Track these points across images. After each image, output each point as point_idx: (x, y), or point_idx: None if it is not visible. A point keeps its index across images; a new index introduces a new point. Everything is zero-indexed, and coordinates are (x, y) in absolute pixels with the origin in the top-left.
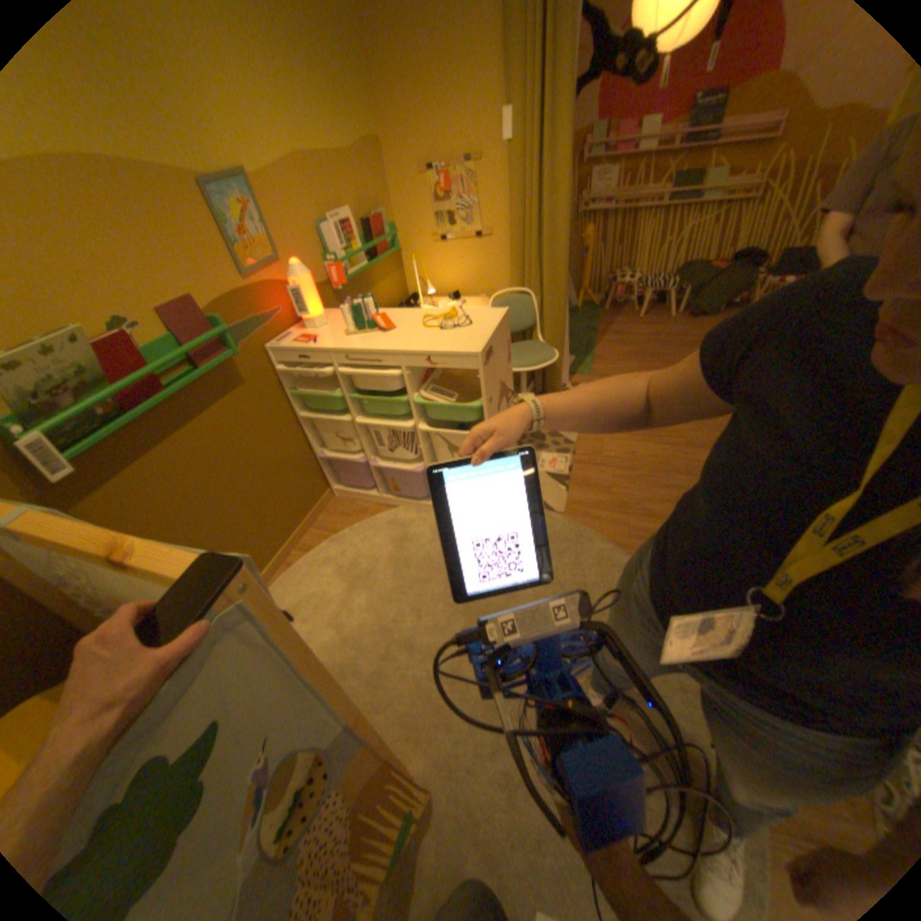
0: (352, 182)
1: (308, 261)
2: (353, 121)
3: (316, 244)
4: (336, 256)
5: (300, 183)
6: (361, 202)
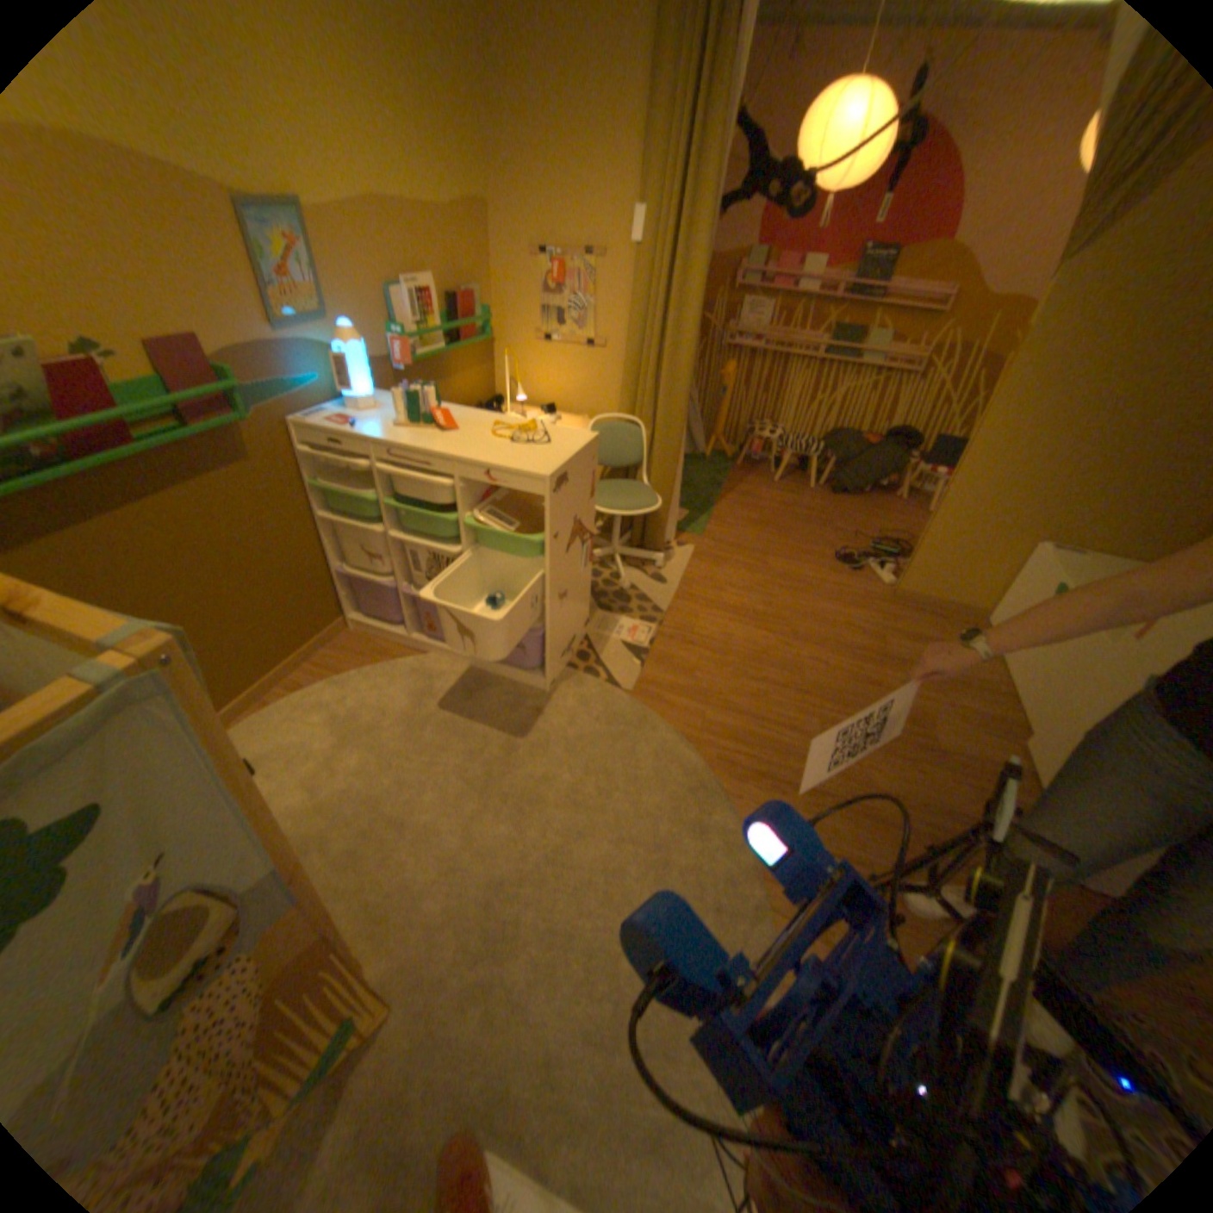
0: (442, 247)
1: (367, 328)
2: (456, 177)
3: (380, 311)
4: (404, 330)
5: (373, 234)
6: (451, 273)
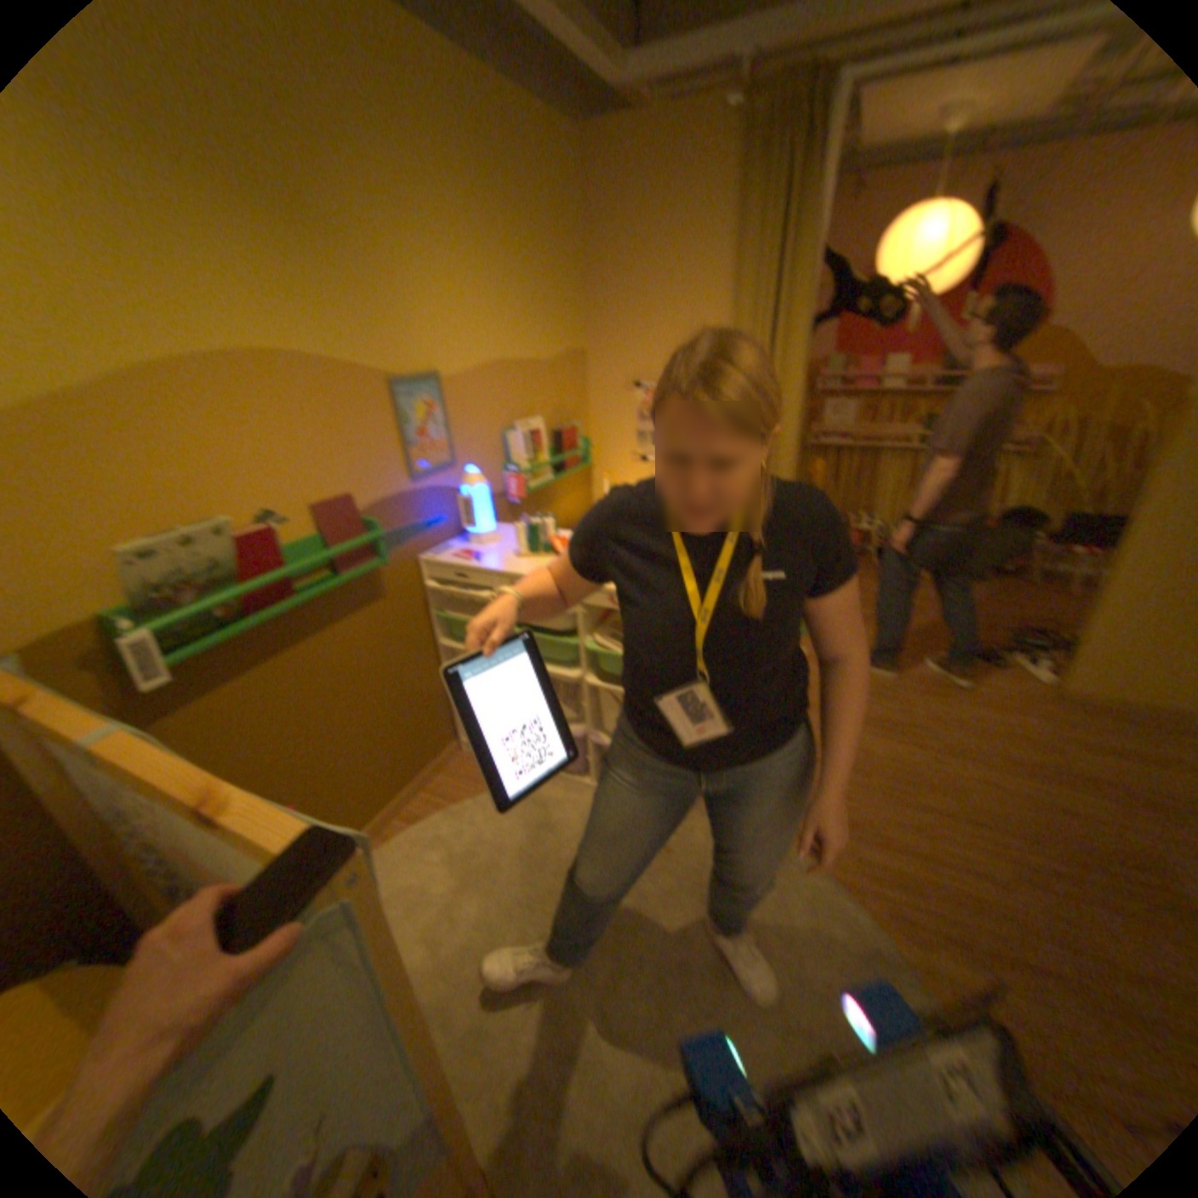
0: (551, 394)
1: (489, 470)
2: (563, 336)
3: (500, 454)
4: (521, 468)
5: (497, 392)
6: (558, 414)
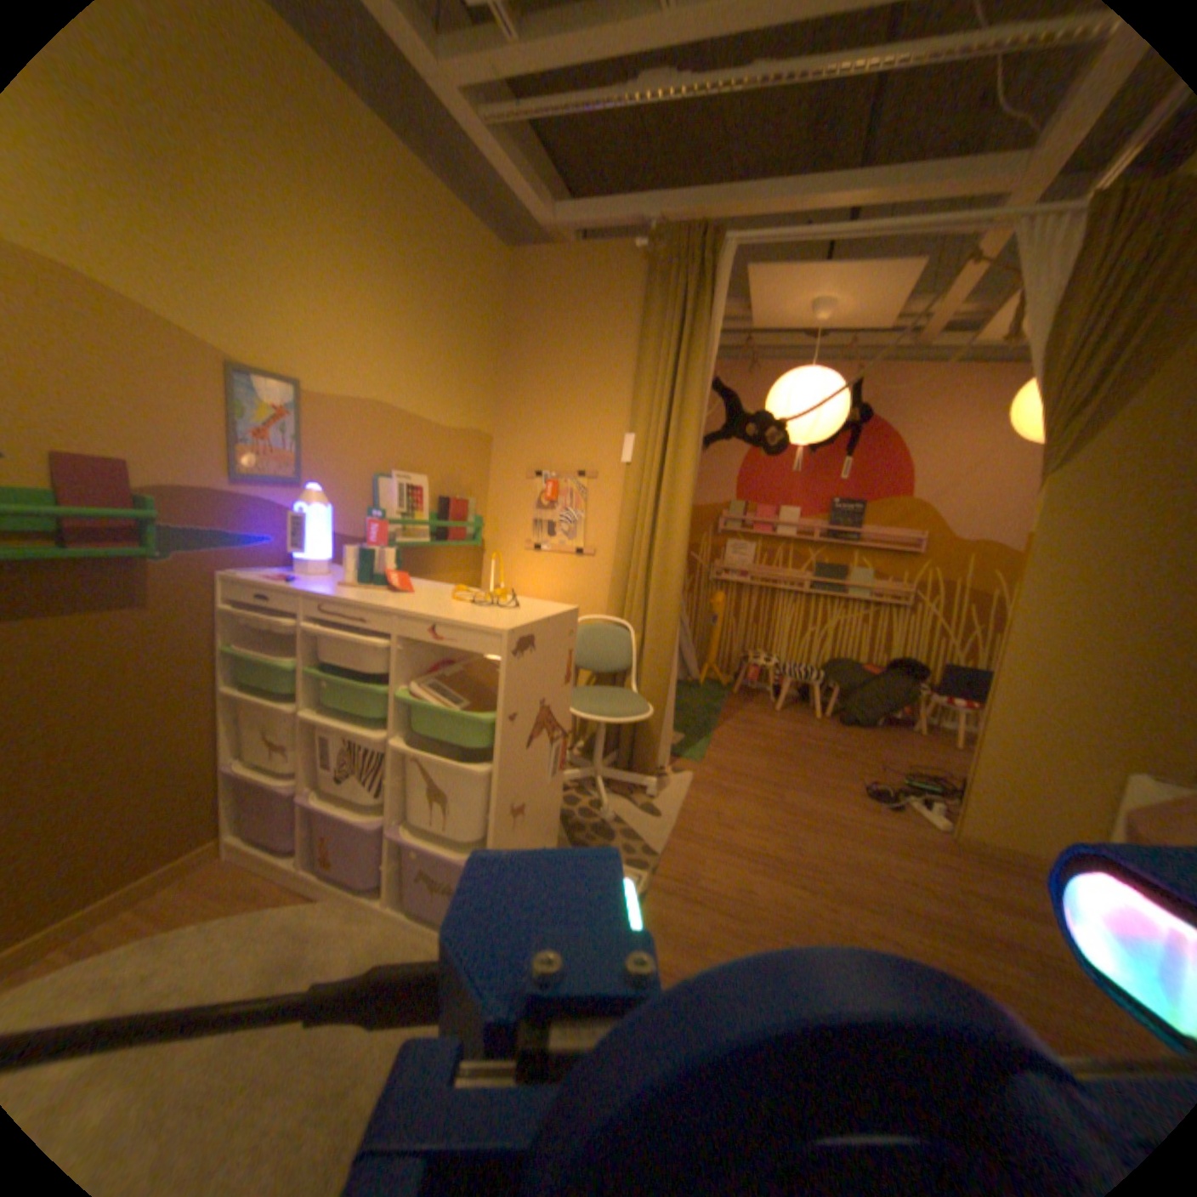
0: (444, 460)
1: (347, 508)
2: (467, 412)
3: (366, 496)
4: (387, 514)
5: (375, 432)
6: (449, 483)
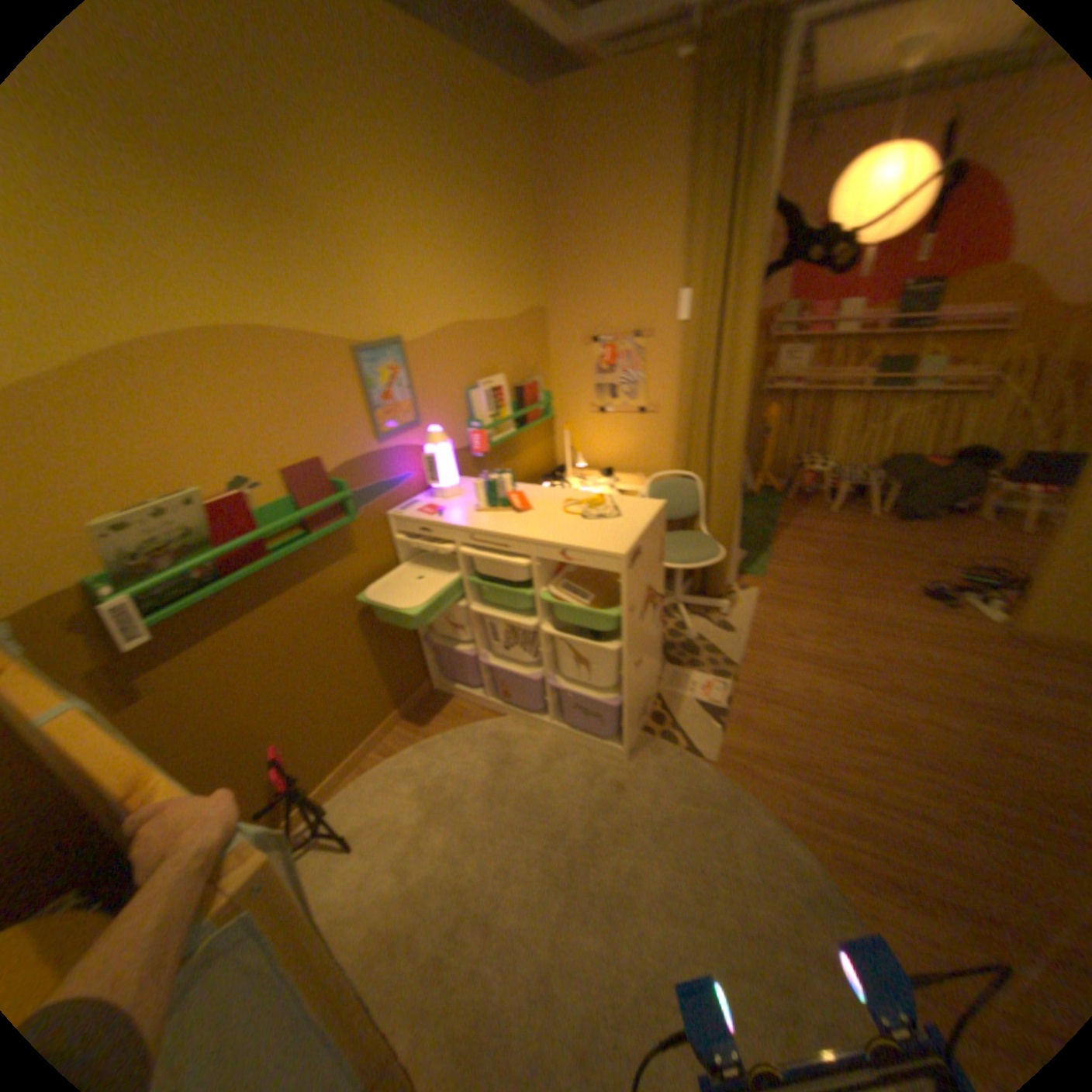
0: (510, 350)
1: (450, 426)
2: (520, 294)
3: (461, 410)
4: (480, 423)
5: (456, 351)
6: (517, 369)
